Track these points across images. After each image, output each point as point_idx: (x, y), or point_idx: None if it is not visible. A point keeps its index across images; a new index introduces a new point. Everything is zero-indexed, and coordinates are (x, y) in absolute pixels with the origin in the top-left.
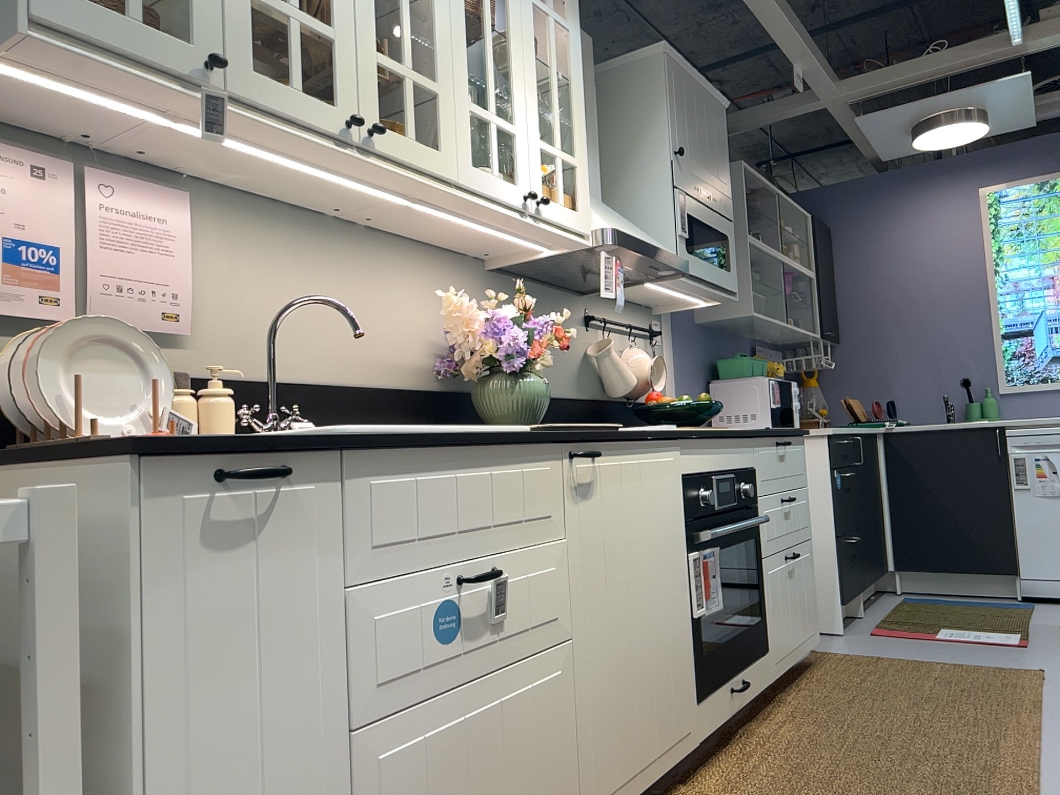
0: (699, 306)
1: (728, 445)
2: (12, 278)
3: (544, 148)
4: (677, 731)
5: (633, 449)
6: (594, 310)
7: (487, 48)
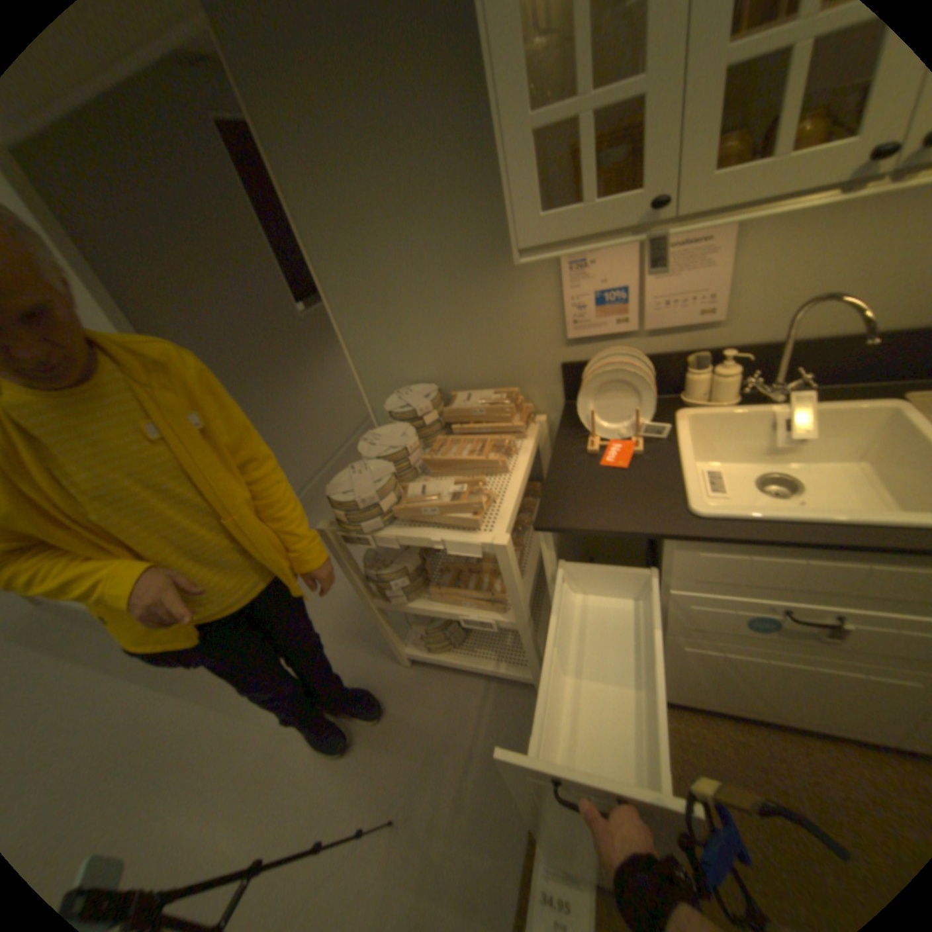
0: None
1: None
2: (600, 314)
3: None
4: None
5: None
6: None
7: None
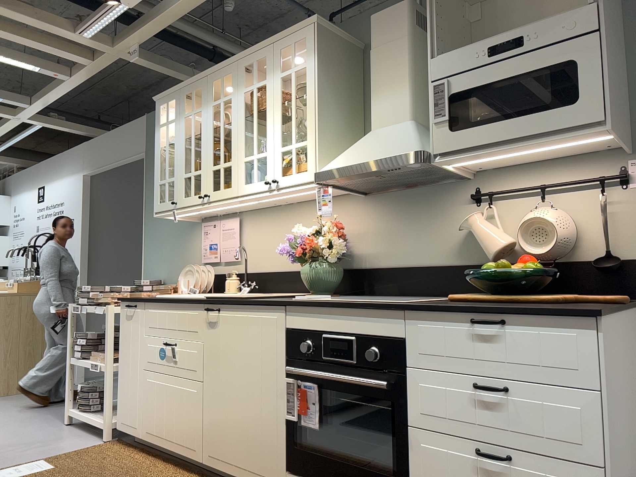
0: (616, 140)
1: (349, 314)
2: (210, 253)
3: (282, 150)
4: (263, 470)
5: (242, 309)
6: (486, 186)
7: (253, 126)
